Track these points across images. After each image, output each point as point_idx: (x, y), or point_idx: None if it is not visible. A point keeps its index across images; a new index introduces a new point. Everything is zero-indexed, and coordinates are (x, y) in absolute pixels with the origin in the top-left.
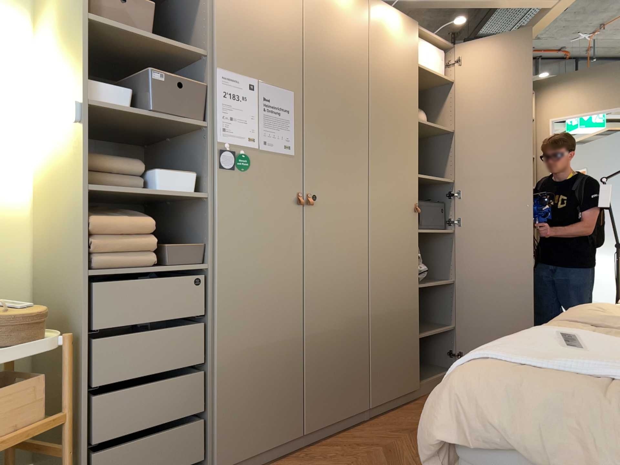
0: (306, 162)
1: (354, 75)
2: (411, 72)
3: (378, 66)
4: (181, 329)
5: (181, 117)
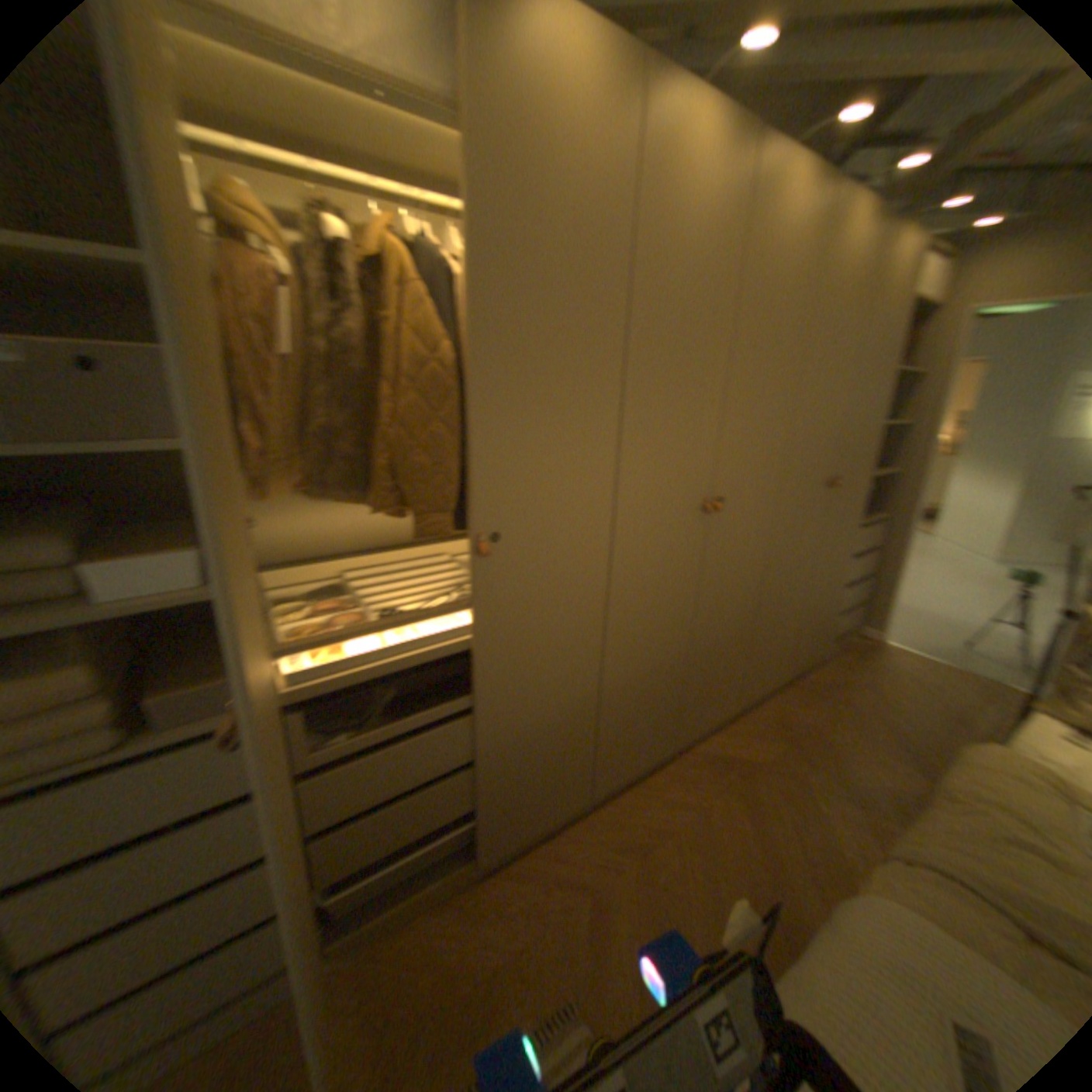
0: (473, 478)
1: (592, 273)
2: (728, 242)
3: (650, 244)
4: (209, 826)
5: (114, 443)
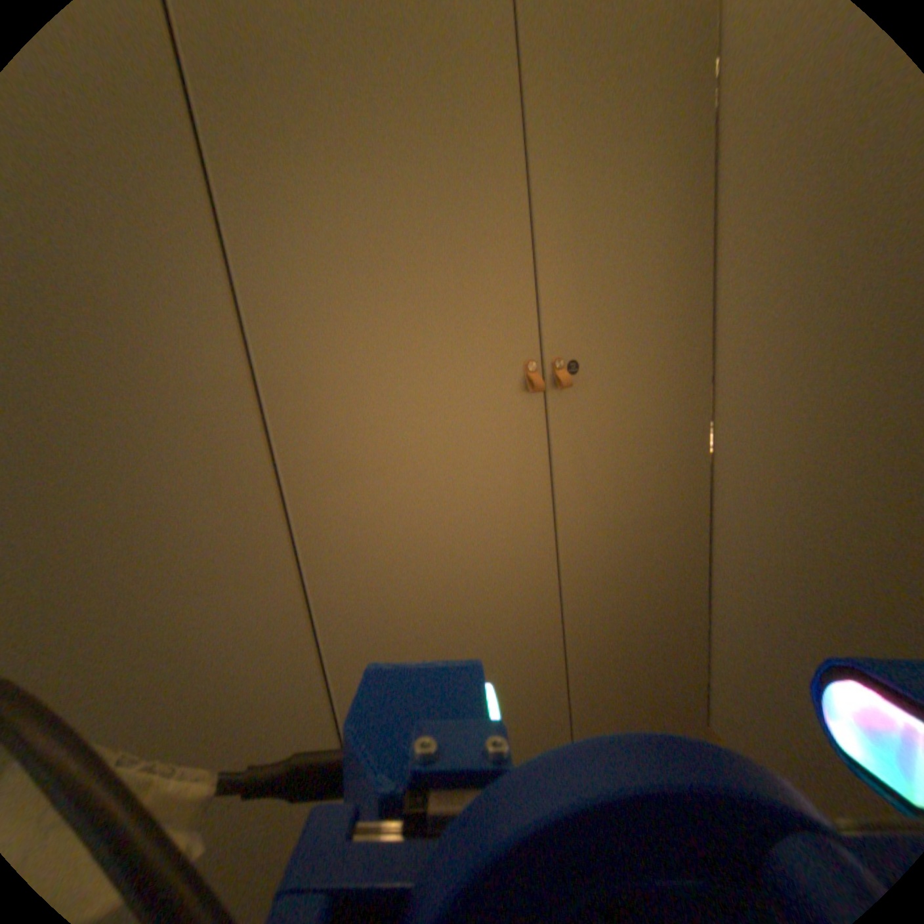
0: None
1: None
2: None
3: None
4: None
5: None
